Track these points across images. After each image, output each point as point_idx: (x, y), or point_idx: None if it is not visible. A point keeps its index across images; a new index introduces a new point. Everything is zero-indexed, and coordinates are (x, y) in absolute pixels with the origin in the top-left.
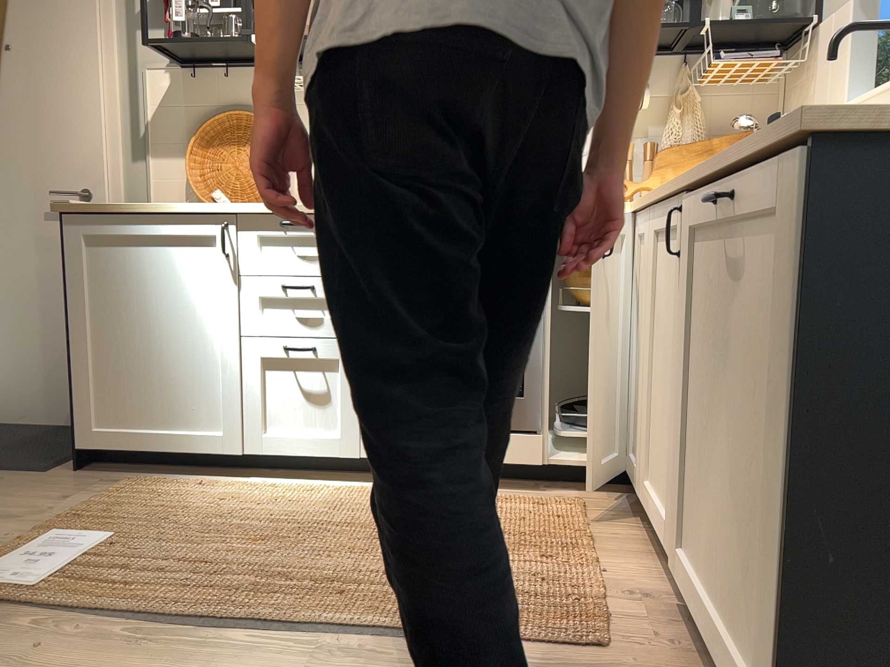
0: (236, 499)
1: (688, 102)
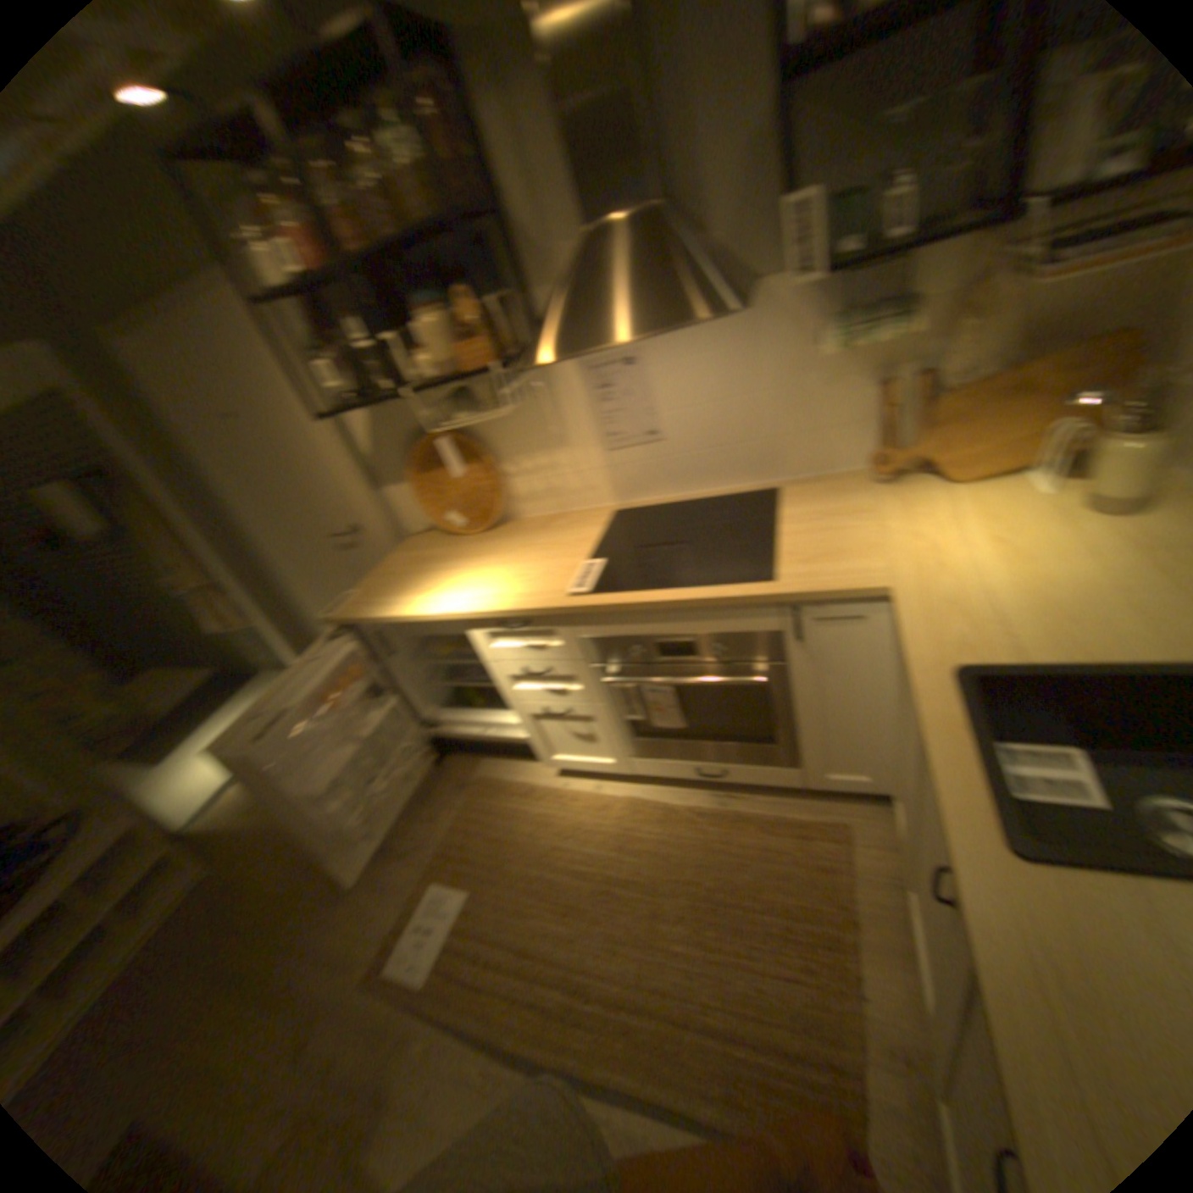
0: (541, 827)
1: (994, 294)
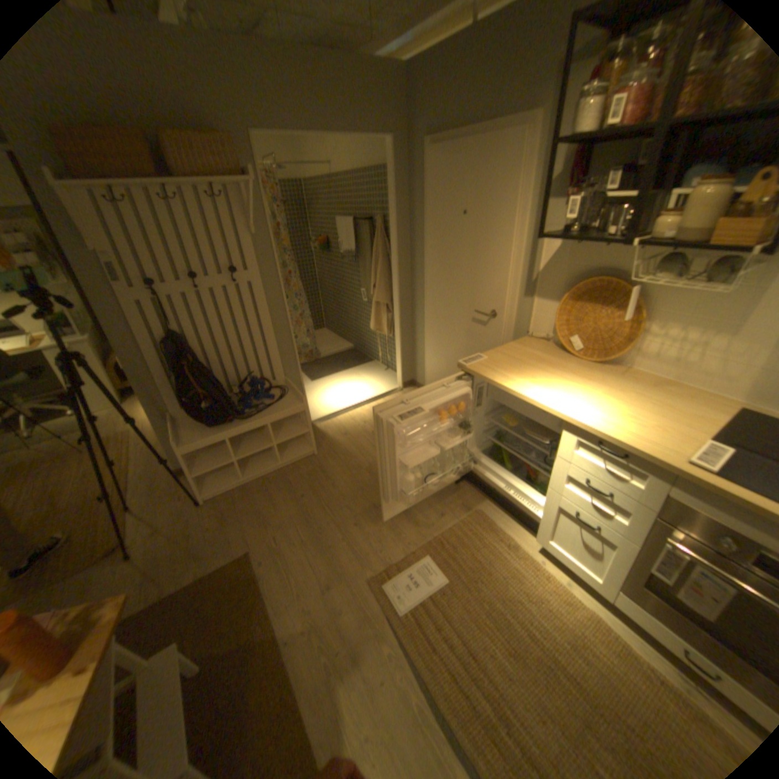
0: (518, 580)
1: None
